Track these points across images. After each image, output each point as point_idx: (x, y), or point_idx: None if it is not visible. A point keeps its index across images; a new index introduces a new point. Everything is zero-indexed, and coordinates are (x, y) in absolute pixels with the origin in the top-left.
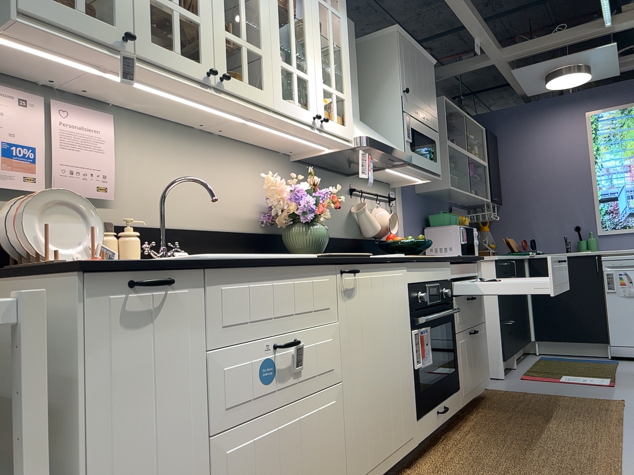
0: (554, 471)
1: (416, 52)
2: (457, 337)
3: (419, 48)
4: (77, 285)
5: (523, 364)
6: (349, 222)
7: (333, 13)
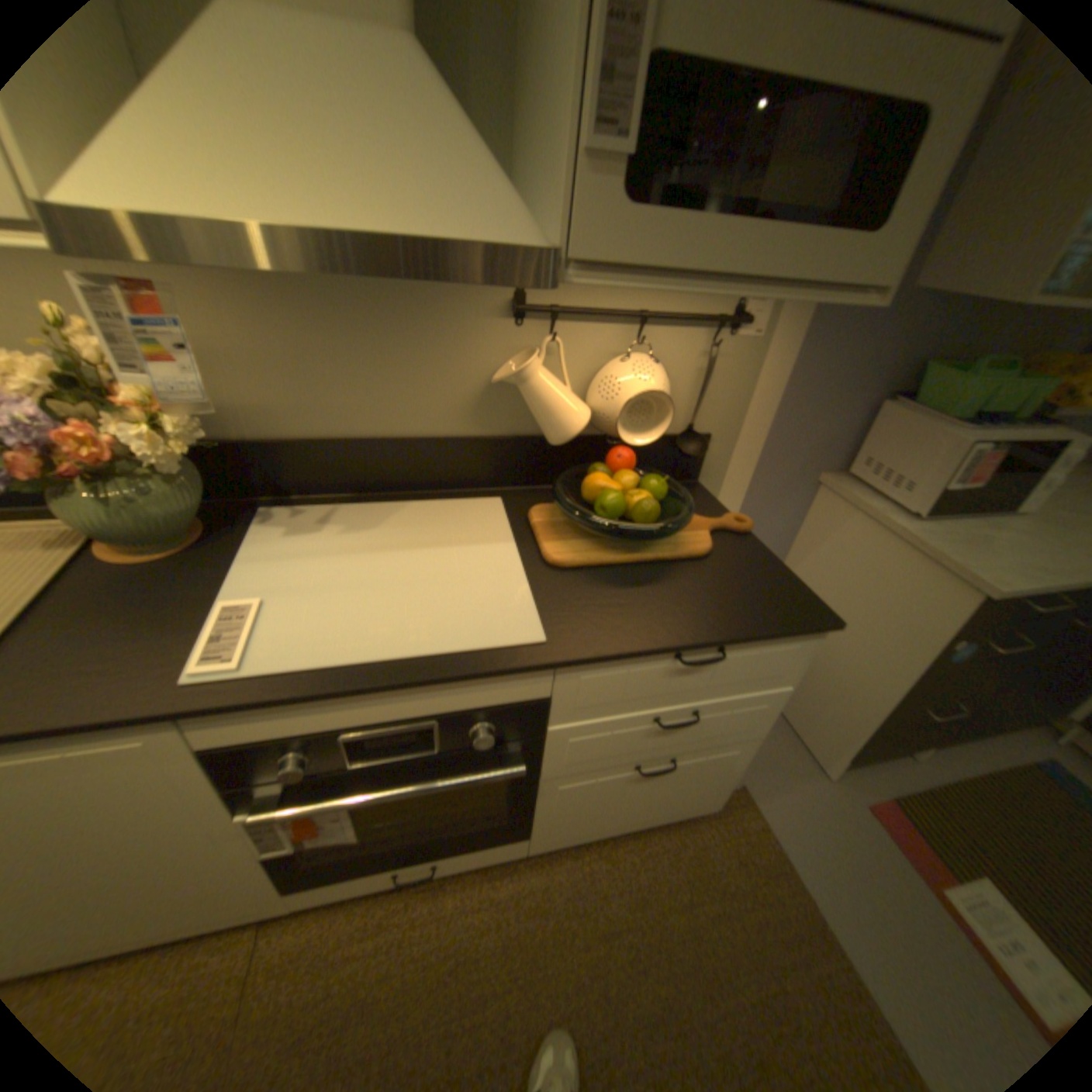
0: None
1: None
2: (540, 785)
3: None
4: None
5: (960, 761)
6: (492, 396)
7: None
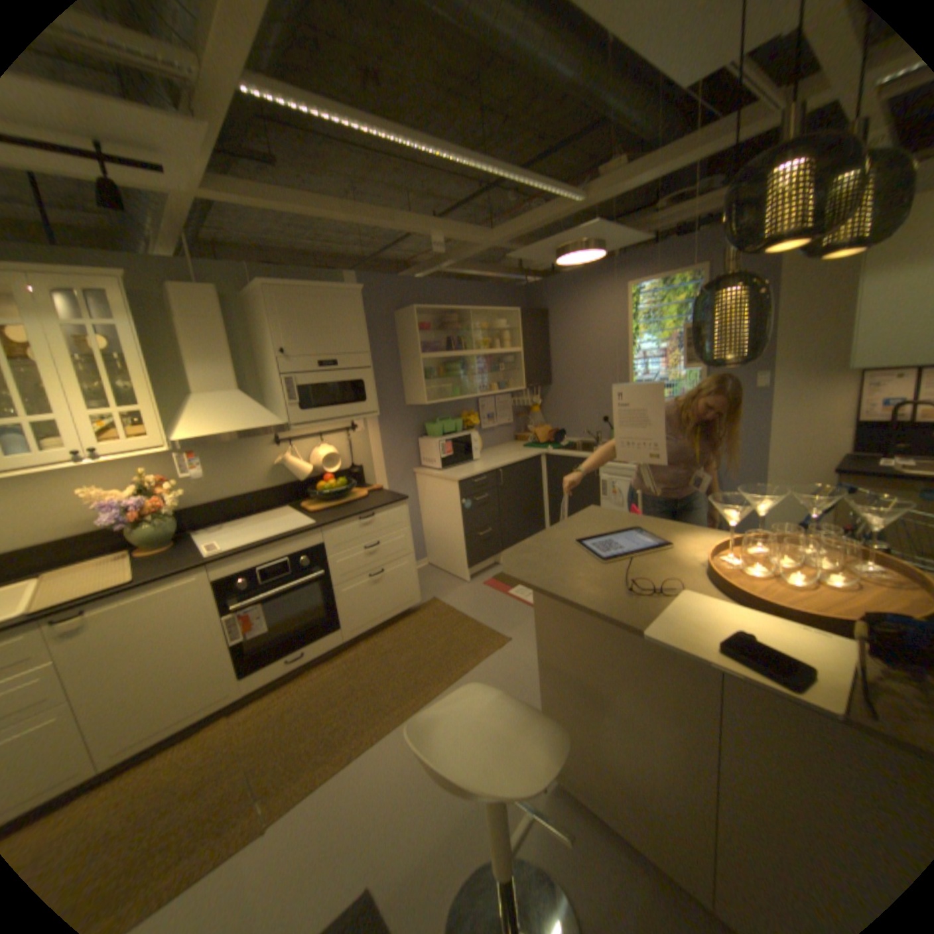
0: (310, 745)
1: (311, 291)
2: (334, 589)
3: (316, 285)
4: None
5: None
6: (275, 471)
7: (96, 325)
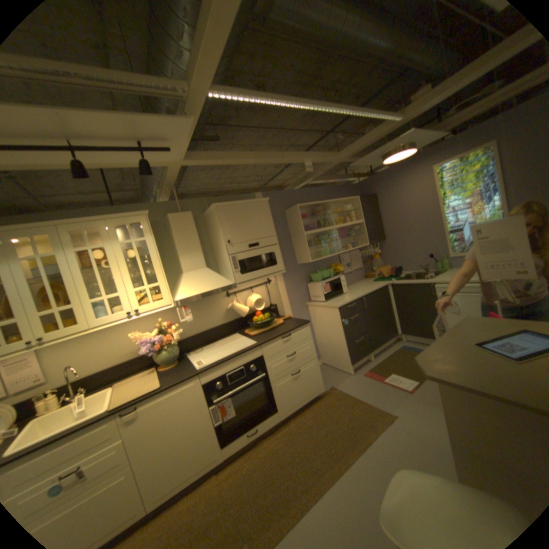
0: (273, 500)
1: (241, 206)
2: (271, 386)
3: (243, 202)
4: None
5: (382, 357)
6: (228, 313)
7: (136, 242)
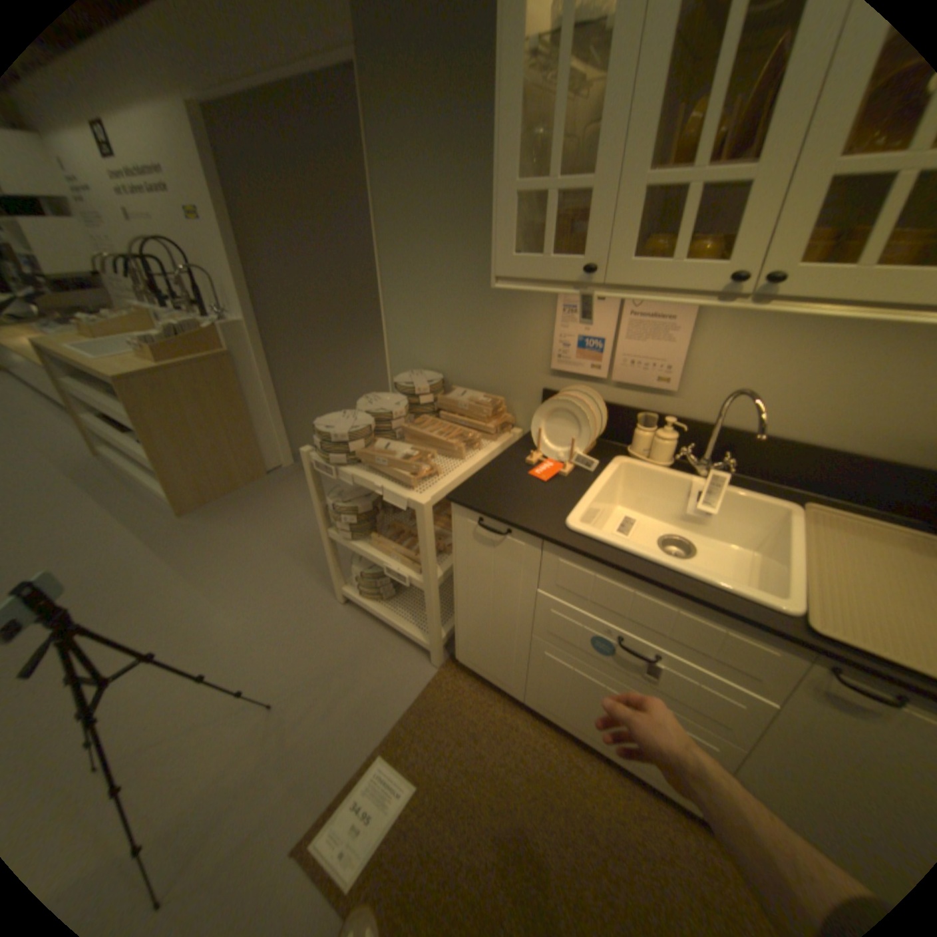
0: None
1: None
2: None
3: None
4: (454, 507)
5: None
6: None
7: None
